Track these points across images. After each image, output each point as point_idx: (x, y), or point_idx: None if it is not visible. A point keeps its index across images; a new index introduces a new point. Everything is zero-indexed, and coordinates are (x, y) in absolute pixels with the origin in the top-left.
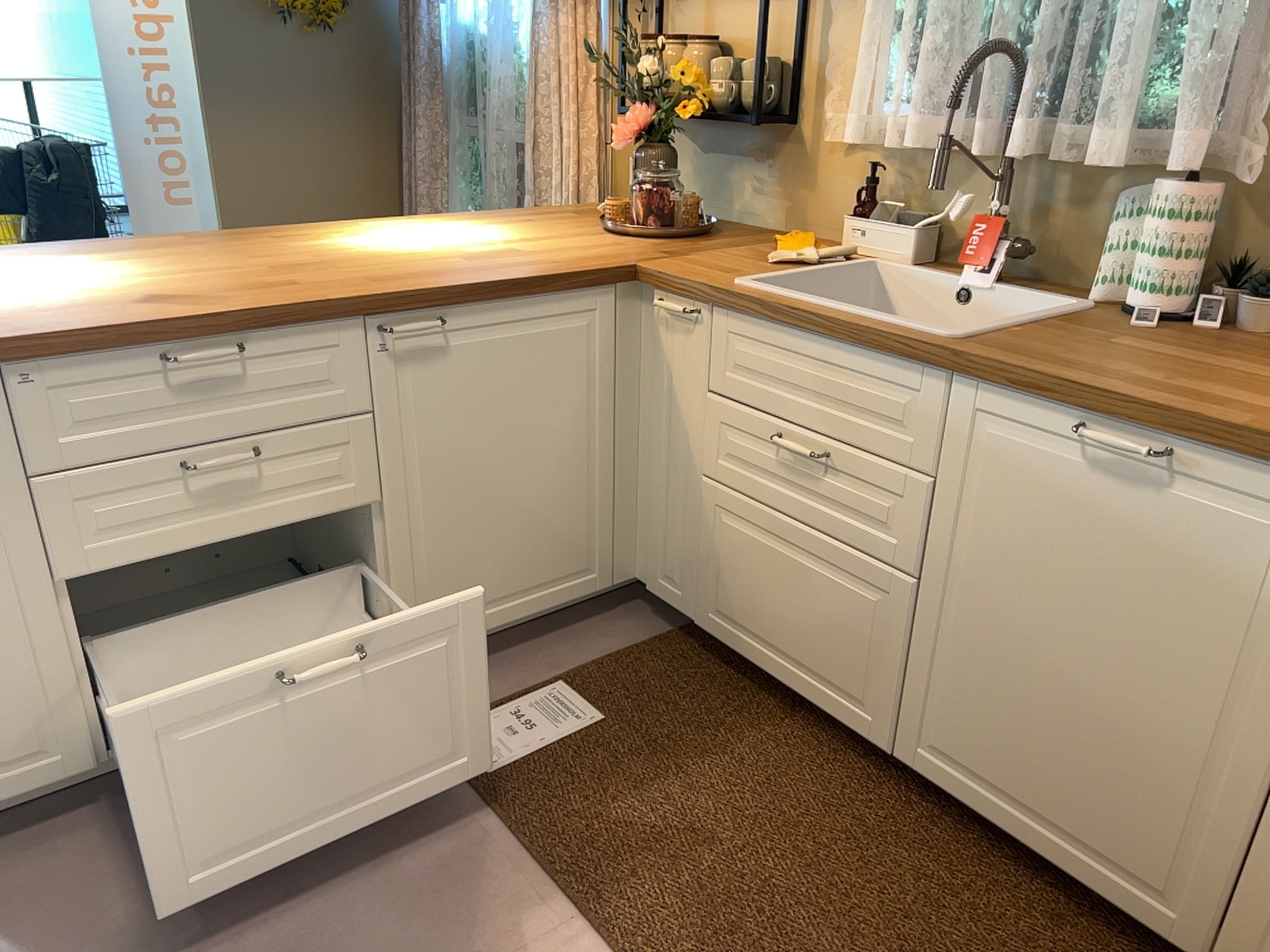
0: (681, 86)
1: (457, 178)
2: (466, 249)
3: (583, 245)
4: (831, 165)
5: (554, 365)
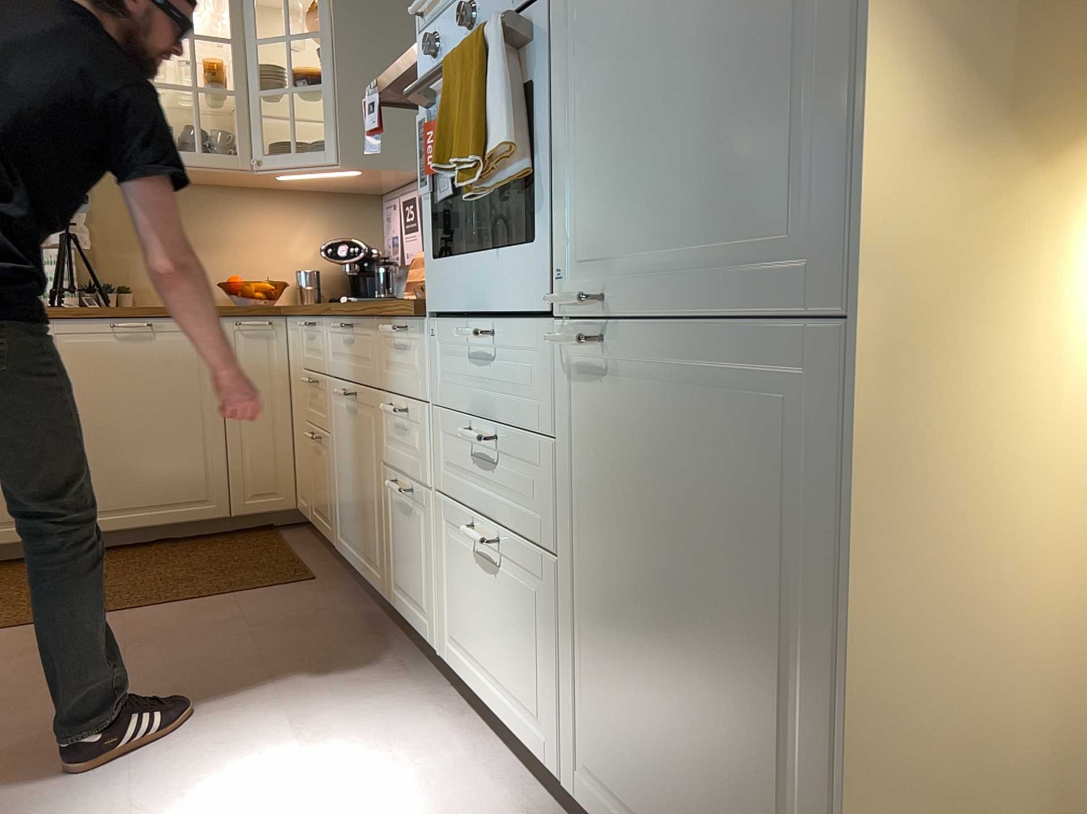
0: None
1: None
2: None
3: None
4: None
5: None
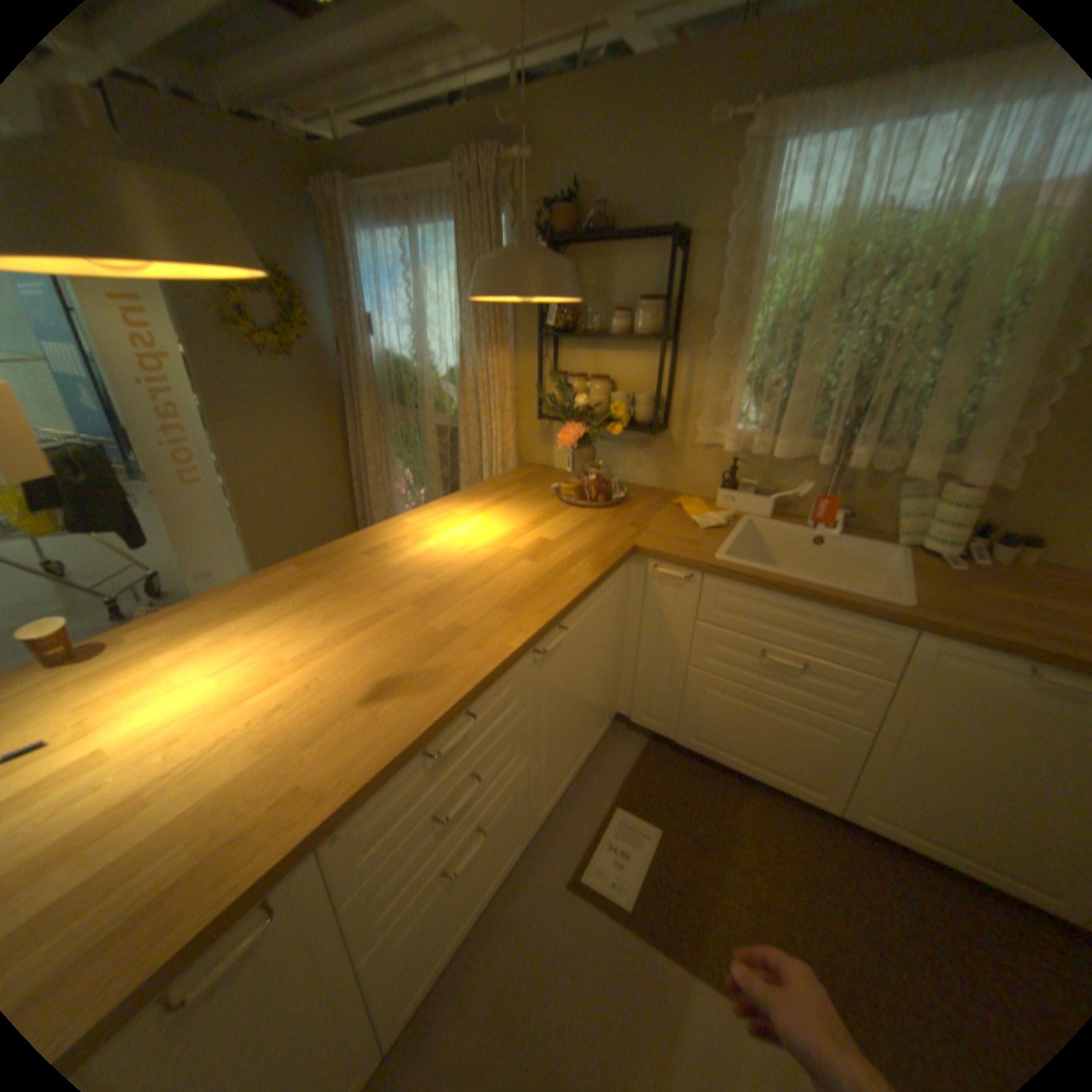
0: (608, 412)
1: (394, 448)
2: (514, 546)
3: (575, 525)
4: (695, 453)
5: (600, 622)
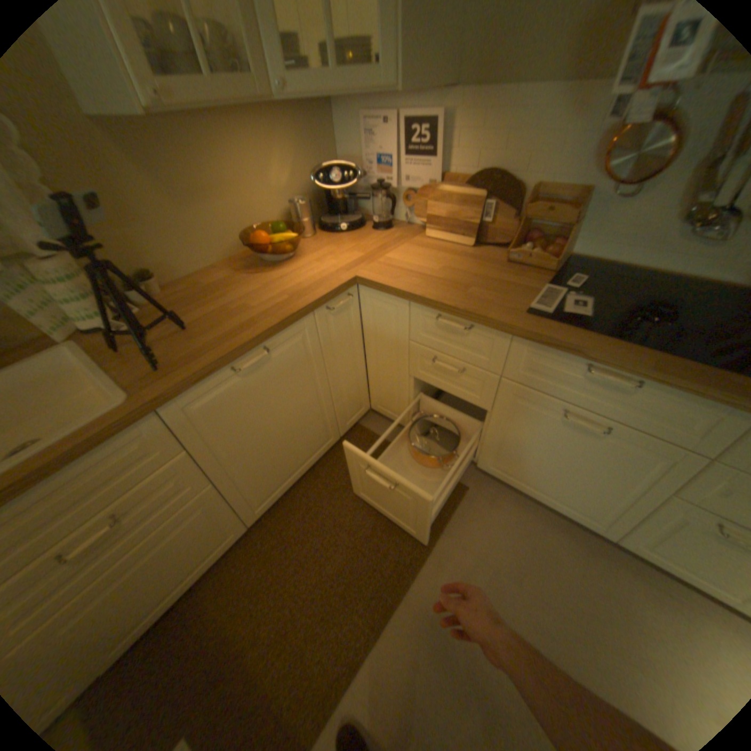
0: None
1: None
2: None
3: None
4: None
5: None
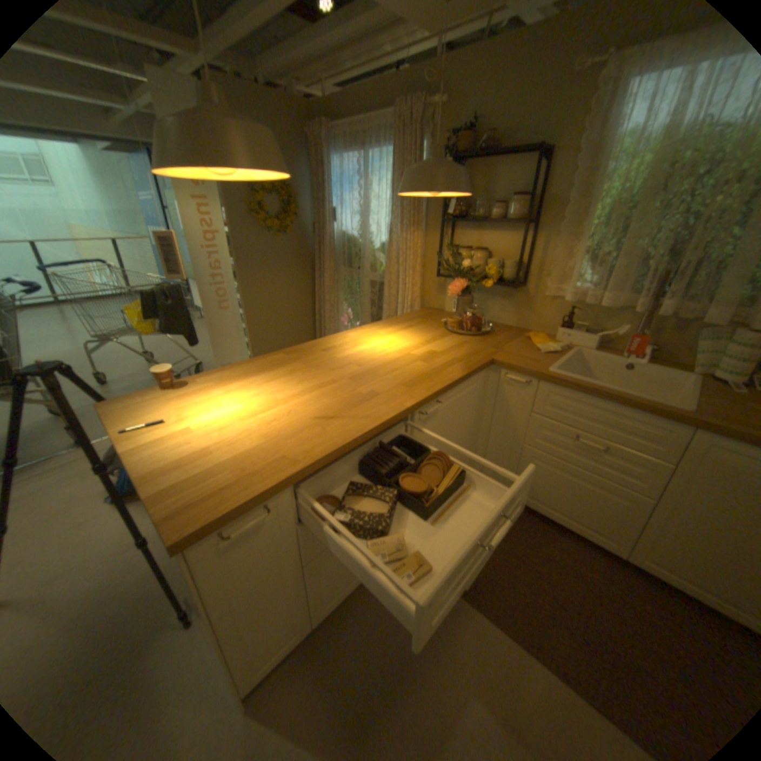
0: (484, 271)
1: (343, 293)
2: (413, 353)
3: (455, 344)
4: (544, 302)
5: (465, 406)
